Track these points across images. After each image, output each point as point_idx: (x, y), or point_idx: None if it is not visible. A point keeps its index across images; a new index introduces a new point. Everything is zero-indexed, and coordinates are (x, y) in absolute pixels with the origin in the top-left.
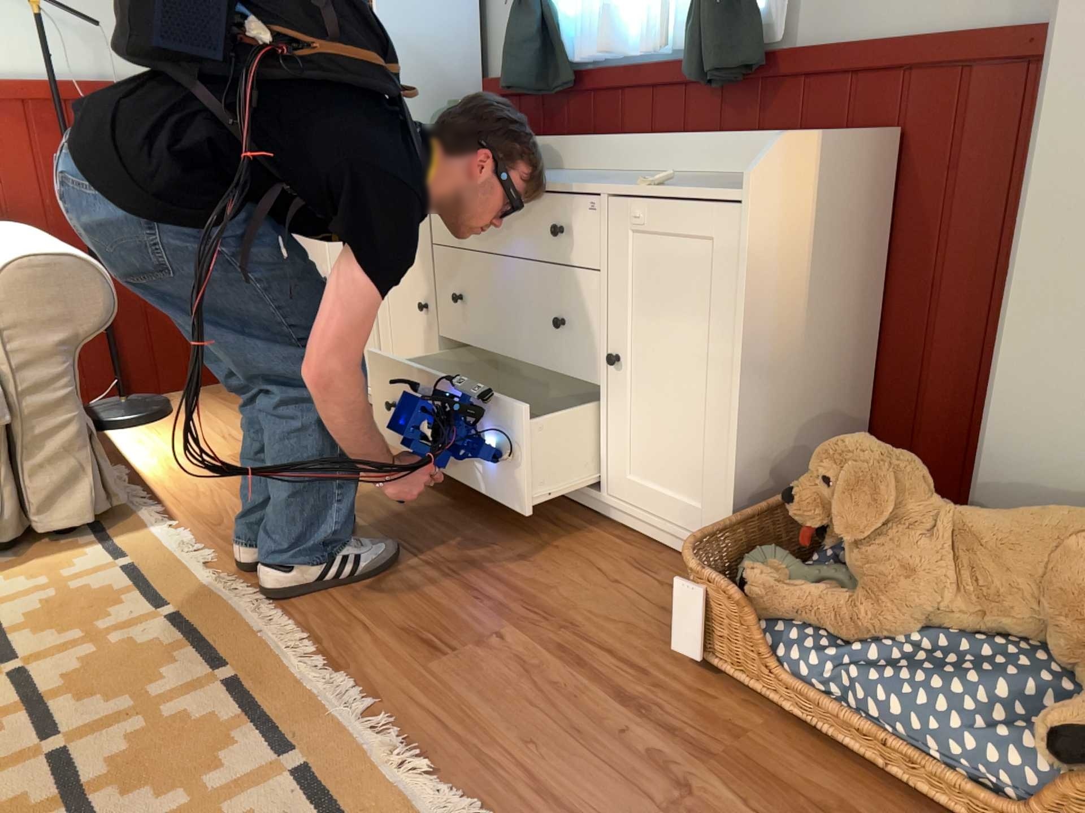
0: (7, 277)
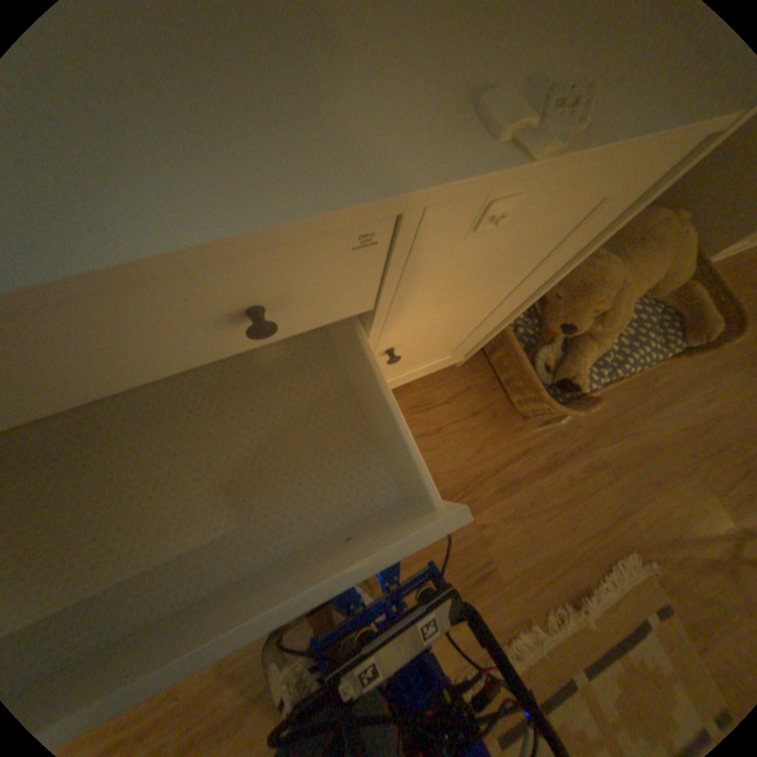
0: None
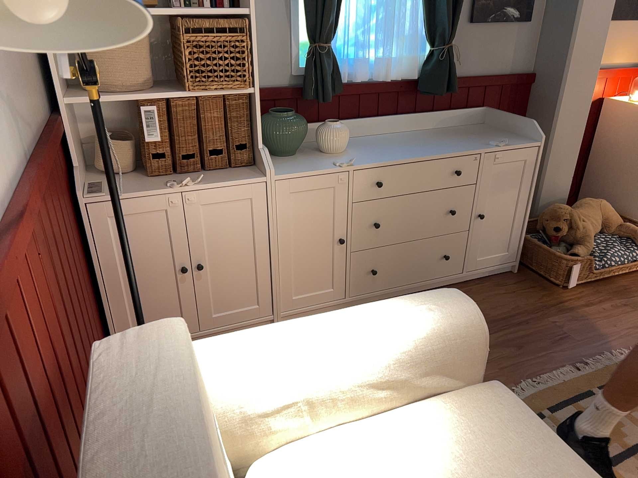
0: (476, 326)
